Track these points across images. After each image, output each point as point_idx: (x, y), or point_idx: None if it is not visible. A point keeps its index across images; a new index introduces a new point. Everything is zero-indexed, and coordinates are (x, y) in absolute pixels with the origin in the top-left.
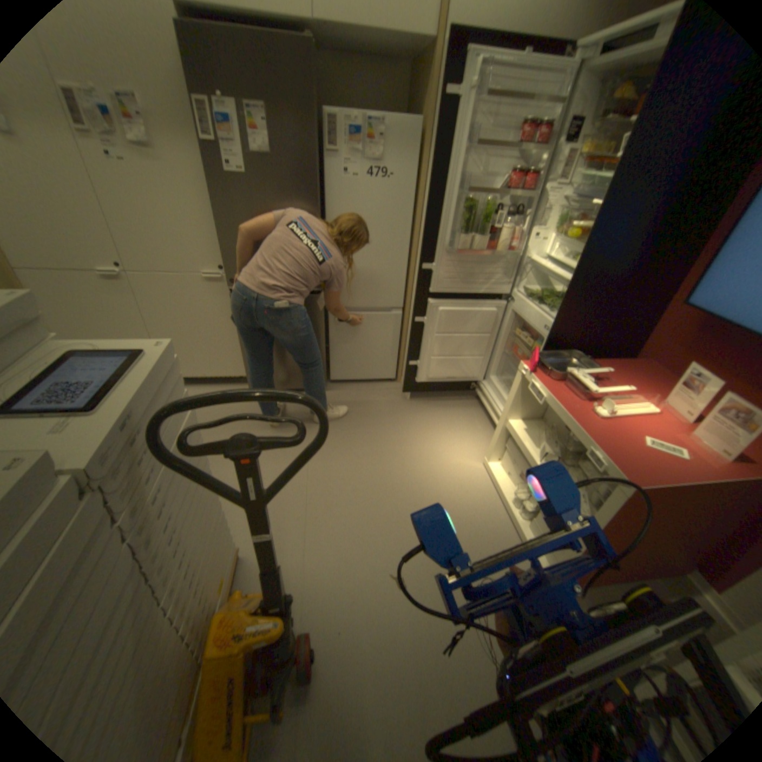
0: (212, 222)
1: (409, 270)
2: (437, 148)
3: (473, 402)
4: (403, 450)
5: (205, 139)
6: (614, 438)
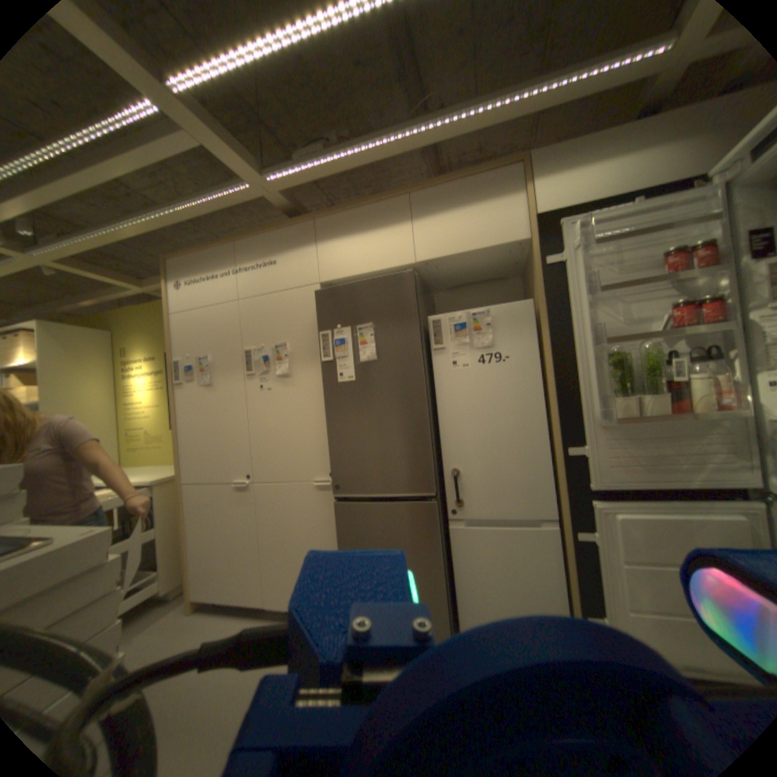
0: (327, 429)
1: (556, 462)
2: (553, 317)
3: None
4: None
5: (325, 360)
6: None
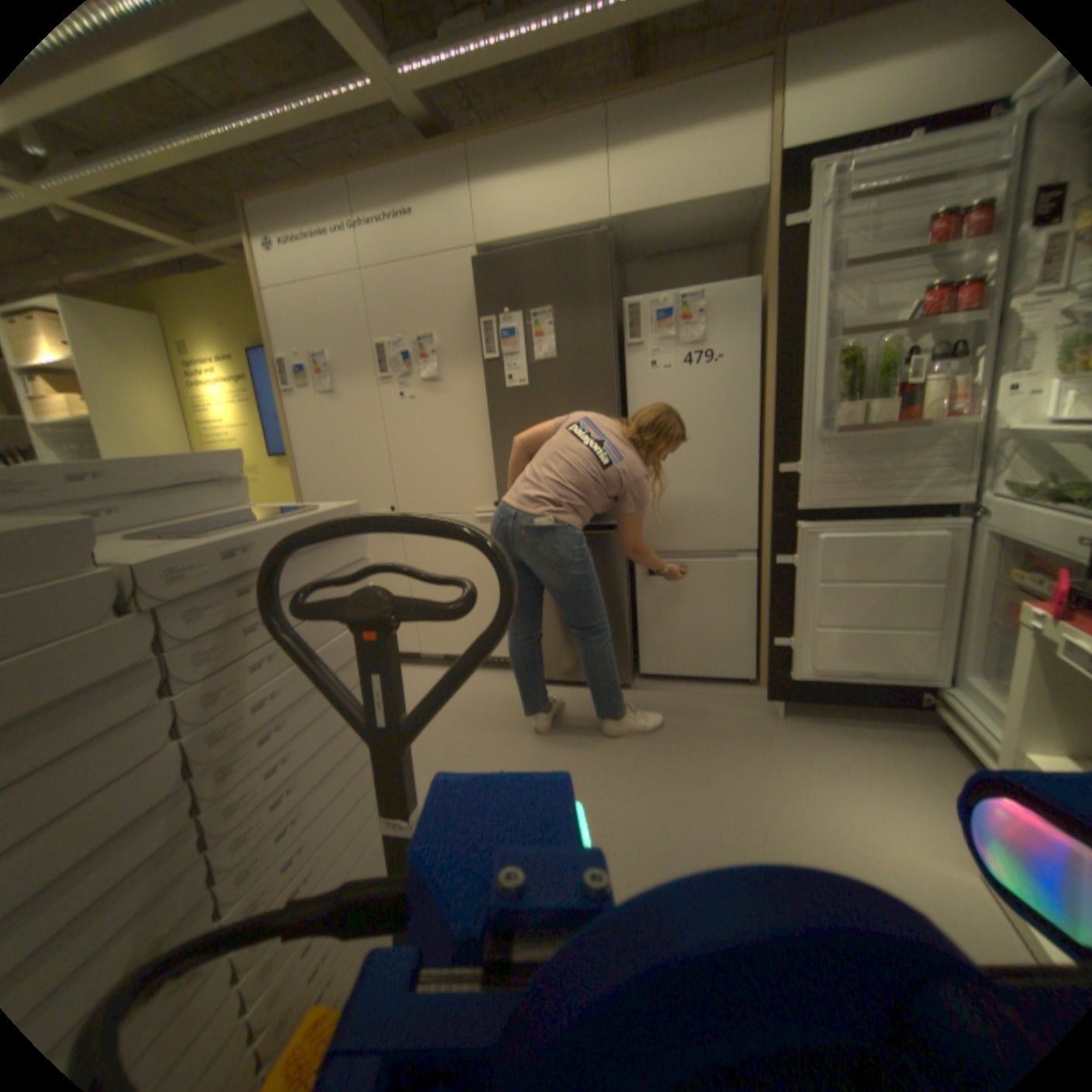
0: (490, 449)
1: (762, 486)
2: (784, 301)
3: (934, 736)
4: (767, 806)
5: (488, 358)
6: None
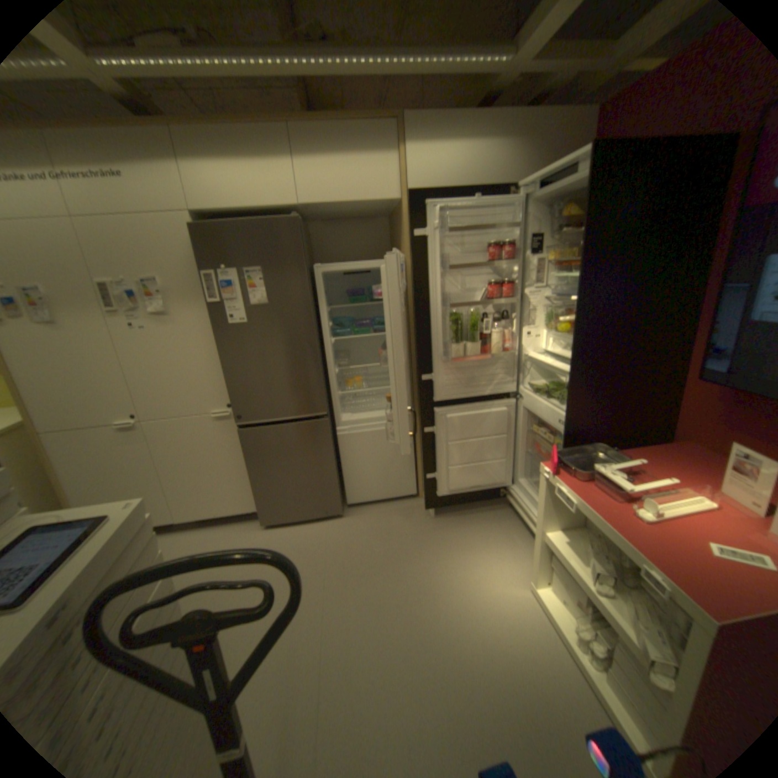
0: (220, 367)
1: (412, 382)
2: (417, 277)
3: (507, 512)
4: (433, 583)
5: (212, 302)
6: (669, 550)
